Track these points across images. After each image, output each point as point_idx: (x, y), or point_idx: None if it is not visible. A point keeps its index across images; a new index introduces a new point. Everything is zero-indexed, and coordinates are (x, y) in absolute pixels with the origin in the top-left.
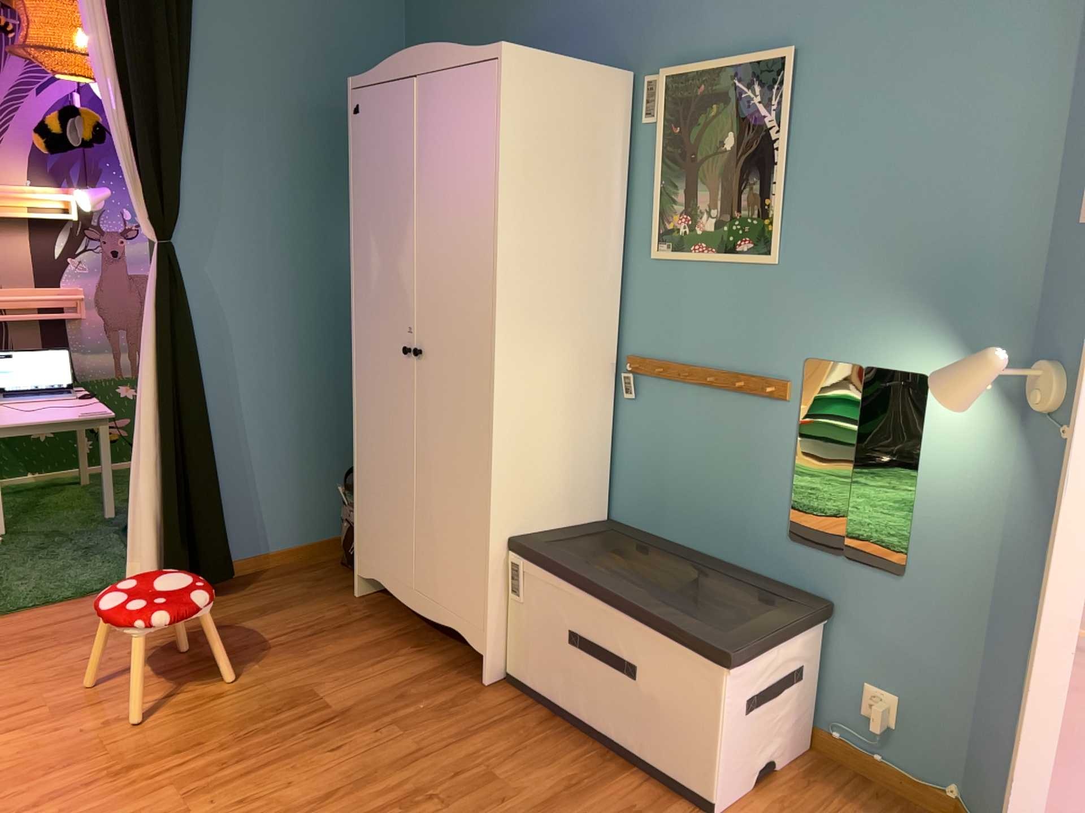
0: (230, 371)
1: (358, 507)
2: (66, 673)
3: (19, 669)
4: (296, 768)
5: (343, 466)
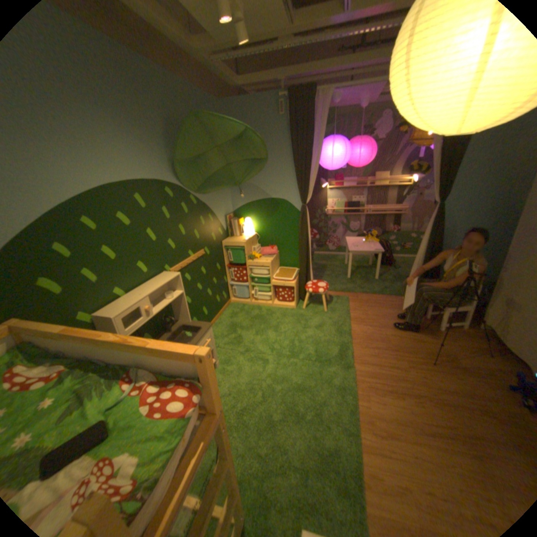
0: (452, 243)
1: (493, 302)
2: (384, 317)
3: (373, 311)
4: (444, 378)
5: (489, 281)
